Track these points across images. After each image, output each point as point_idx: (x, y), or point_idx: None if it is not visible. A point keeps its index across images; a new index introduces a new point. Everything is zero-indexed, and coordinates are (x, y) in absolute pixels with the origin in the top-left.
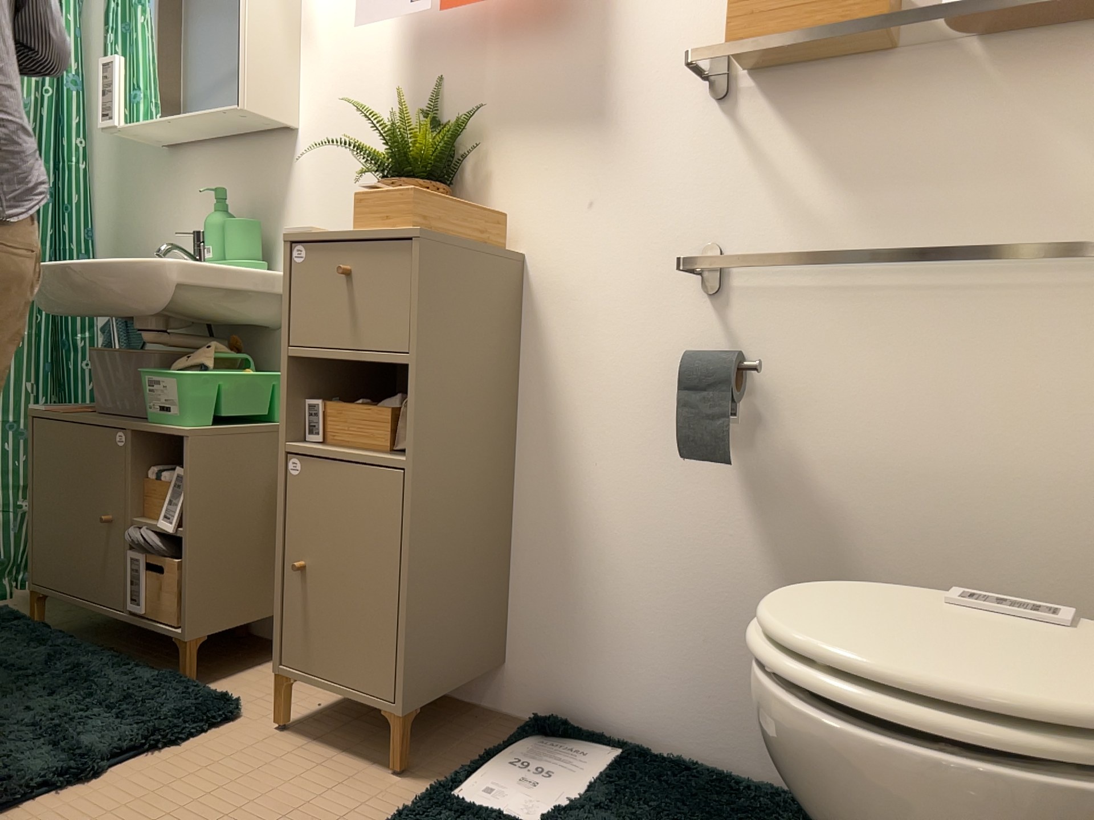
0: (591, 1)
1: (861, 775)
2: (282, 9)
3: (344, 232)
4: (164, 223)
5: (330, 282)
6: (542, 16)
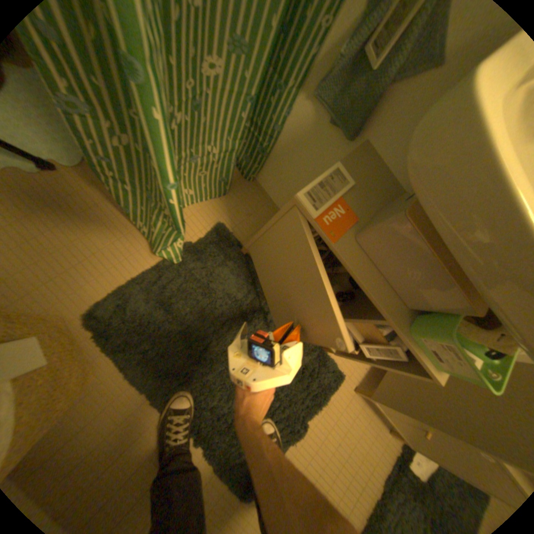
0: None
1: None
2: None
3: None
4: None
5: None
6: None
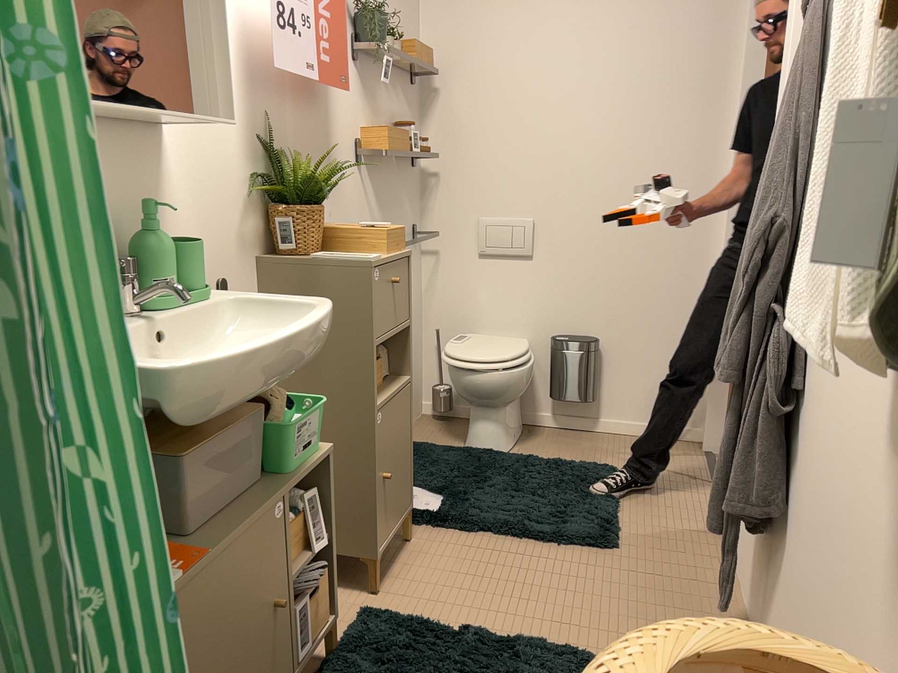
0: (325, 97)
1: (529, 375)
2: None
3: (392, 256)
4: None
5: (388, 289)
6: (310, 96)
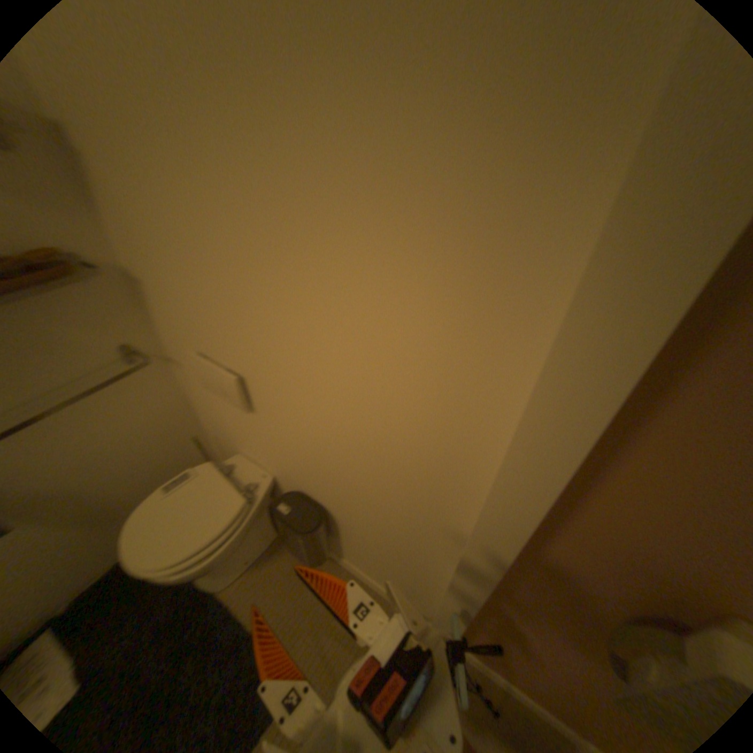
0: None
1: (205, 569)
2: None
3: None
4: None
5: None
6: None
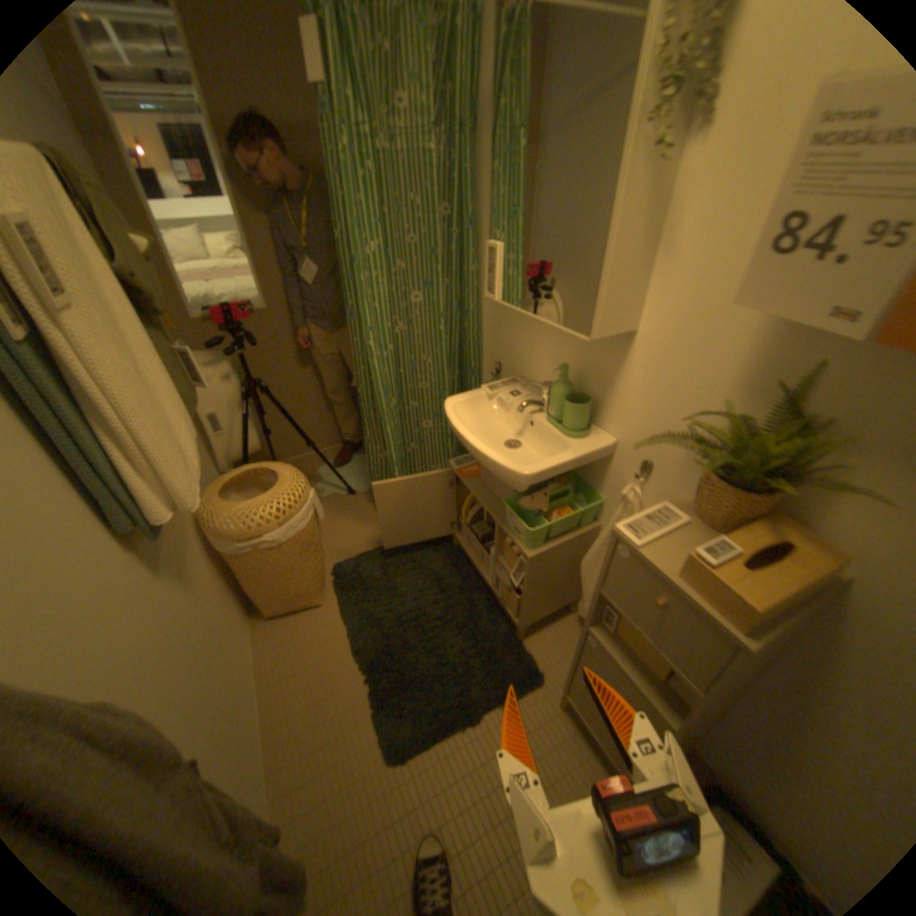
0: None
1: None
2: (648, 222)
3: (673, 576)
4: (523, 344)
5: (649, 590)
6: None
